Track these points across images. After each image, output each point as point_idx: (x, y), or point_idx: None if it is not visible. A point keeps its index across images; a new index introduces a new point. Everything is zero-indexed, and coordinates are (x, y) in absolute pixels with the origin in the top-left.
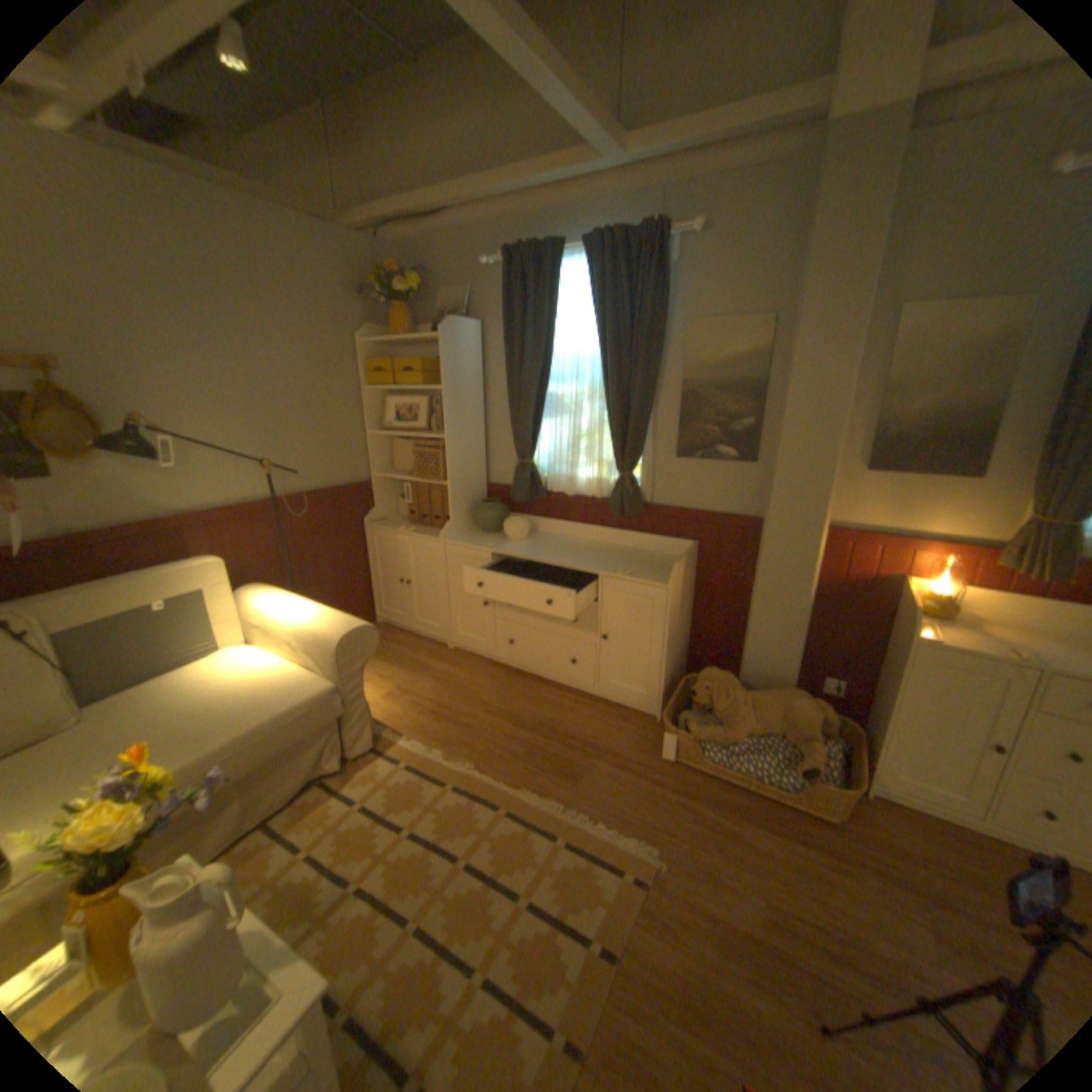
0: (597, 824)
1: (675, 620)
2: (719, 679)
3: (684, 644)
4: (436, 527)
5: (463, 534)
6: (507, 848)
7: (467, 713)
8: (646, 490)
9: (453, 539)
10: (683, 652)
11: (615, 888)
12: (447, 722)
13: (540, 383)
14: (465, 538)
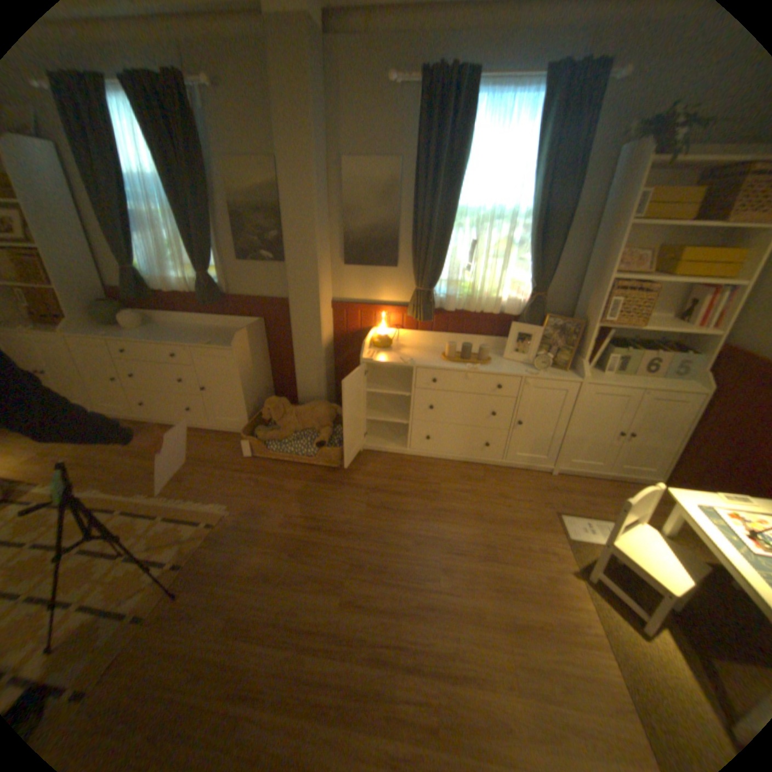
0: (188, 504)
1: (246, 372)
2: (274, 403)
3: (266, 387)
4: (57, 326)
5: (82, 330)
6: (114, 534)
7: (101, 461)
8: (221, 286)
9: (70, 334)
10: (267, 392)
11: (190, 534)
12: (82, 469)
13: (117, 203)
14: (82, 332)
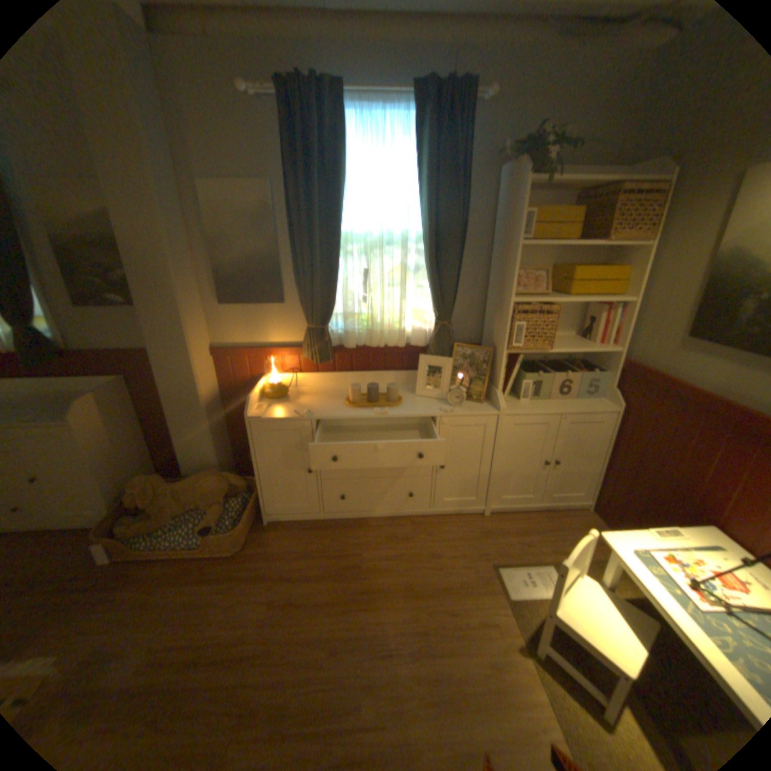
0: None
1: (98, 448)
2: (140, 484)
3: (138, 460)
4: None
5: None
6: None
7: None
8: (57, 340)
9: None
10: (140, 466)
11: None
12: None
13: None
14: None
